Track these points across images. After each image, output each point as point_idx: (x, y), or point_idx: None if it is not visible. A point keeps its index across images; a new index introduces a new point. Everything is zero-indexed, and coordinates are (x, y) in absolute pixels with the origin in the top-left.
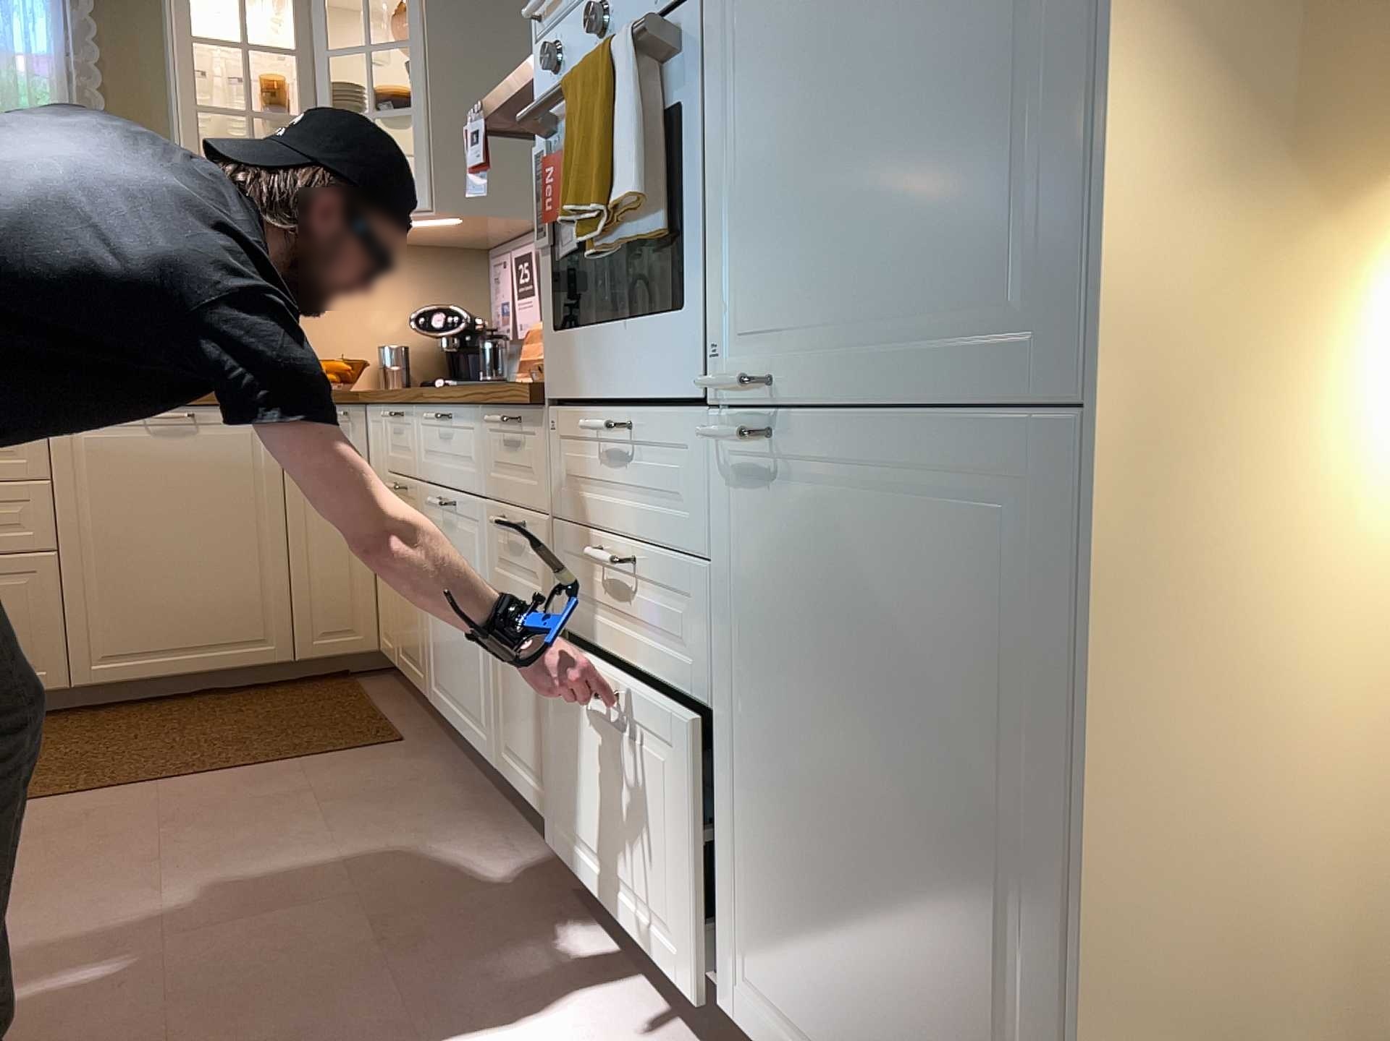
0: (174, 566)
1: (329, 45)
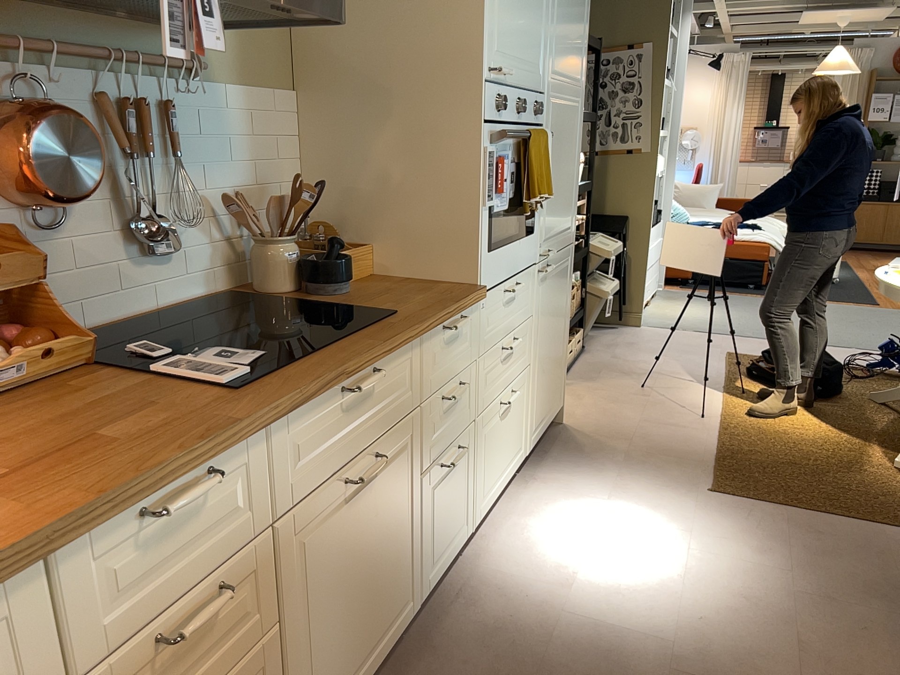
0: None
1: None
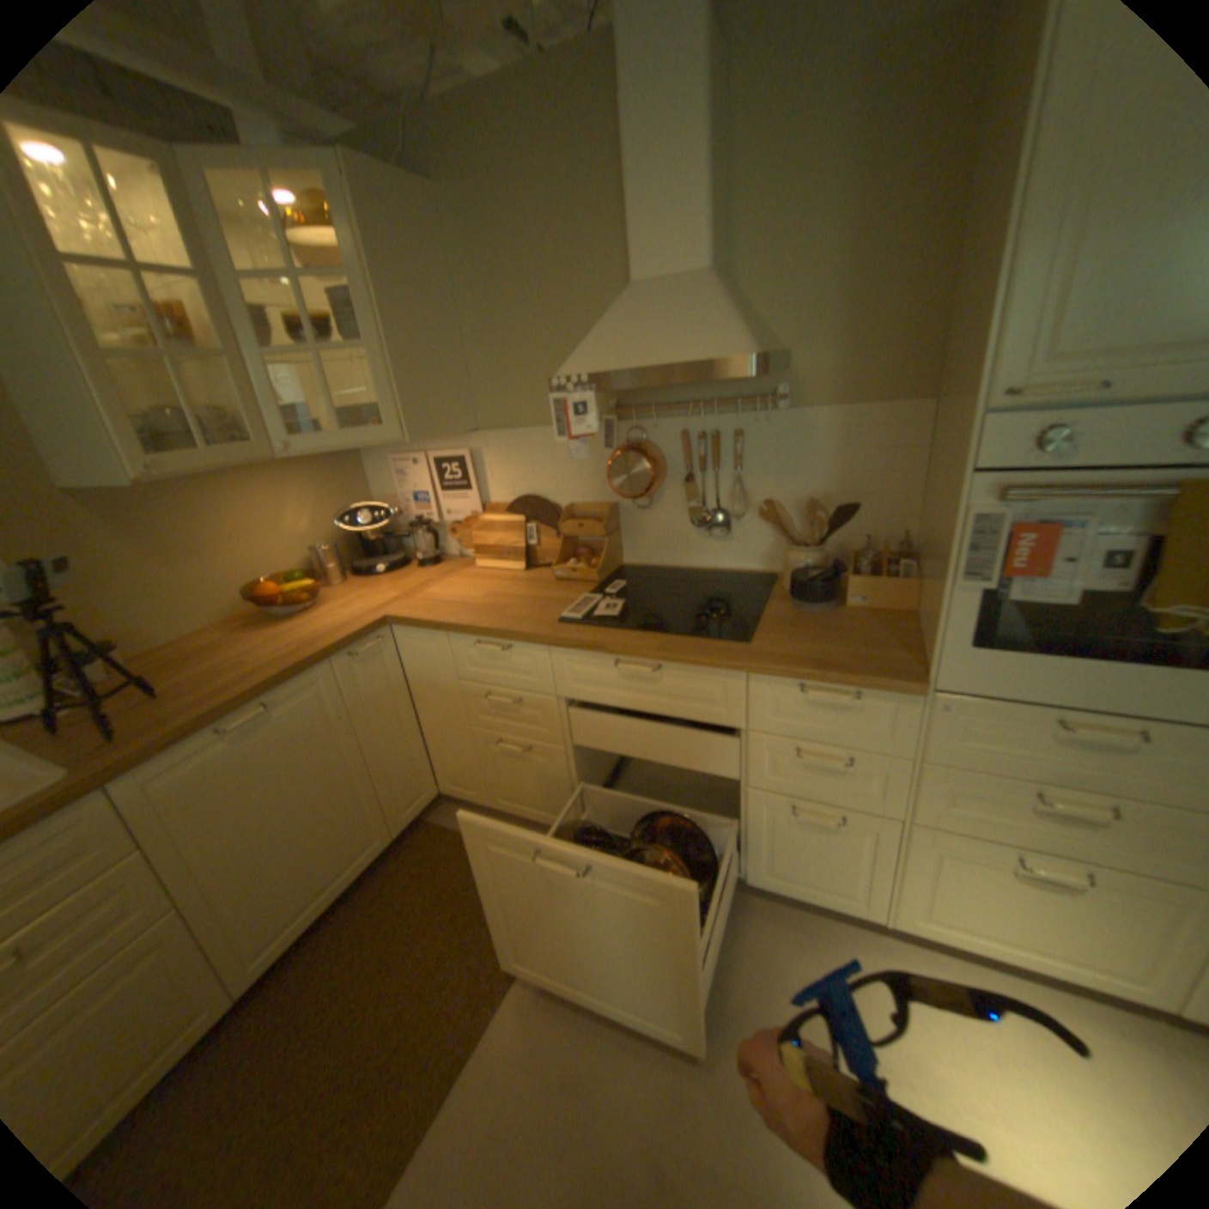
0: (289, 841)
1: (231, 263)
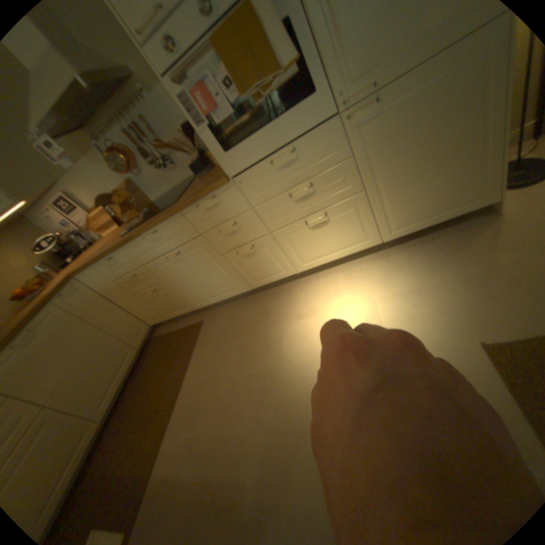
0: (84, 368)
1: None
